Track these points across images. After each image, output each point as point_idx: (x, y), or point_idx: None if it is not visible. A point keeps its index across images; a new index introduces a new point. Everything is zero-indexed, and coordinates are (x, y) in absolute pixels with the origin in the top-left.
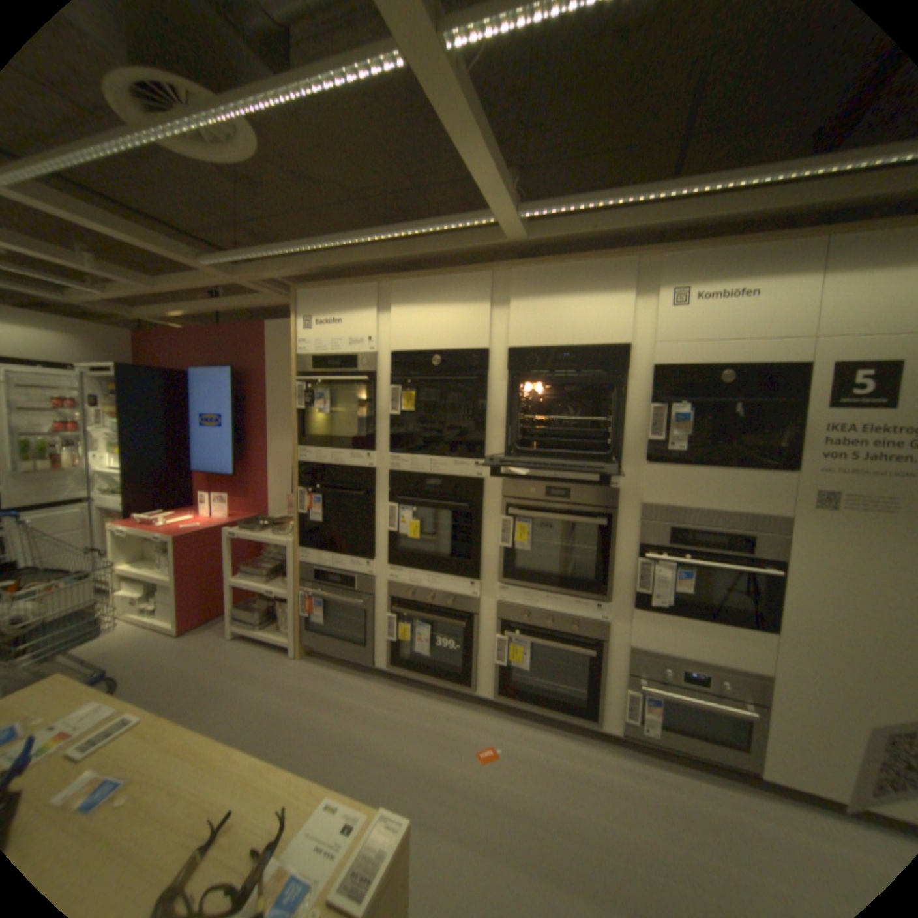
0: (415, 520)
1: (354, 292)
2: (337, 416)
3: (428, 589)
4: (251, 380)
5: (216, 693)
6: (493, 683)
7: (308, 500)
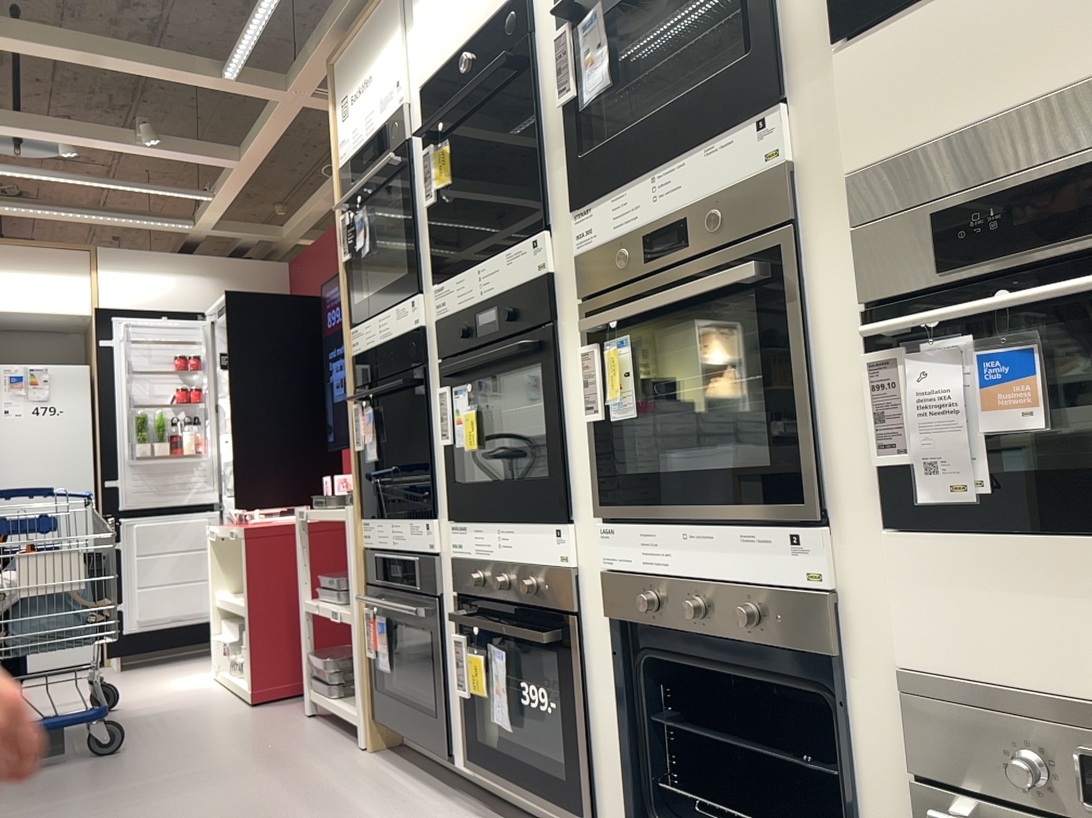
0: (472, 408)
1: (378, 18)
2: (392, 254)
3: (499, 560)
4: None
5: (223, 770)
6: (626, 804)
7: (362, 420)
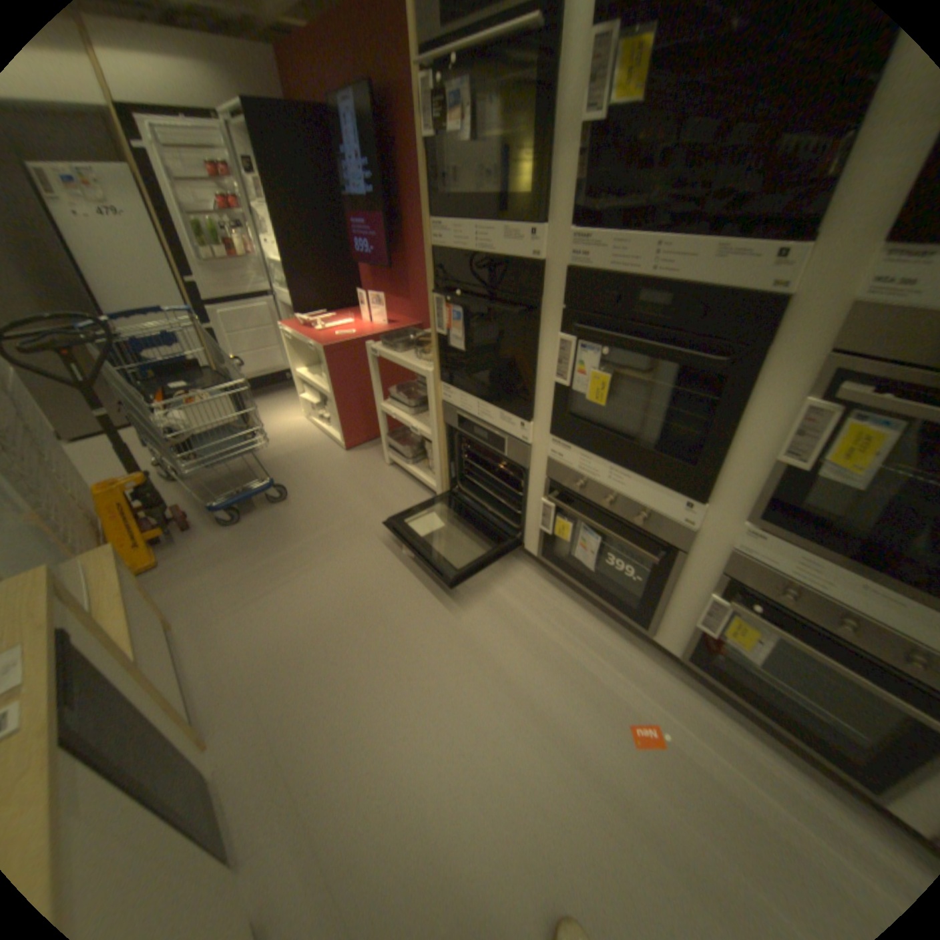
0: (603, 369)
1: None
2: (487, 145)
3: (608, 486)
4: (396, 105)
5: (364, 524)
6: (688, 641)
7: (447, 313)
